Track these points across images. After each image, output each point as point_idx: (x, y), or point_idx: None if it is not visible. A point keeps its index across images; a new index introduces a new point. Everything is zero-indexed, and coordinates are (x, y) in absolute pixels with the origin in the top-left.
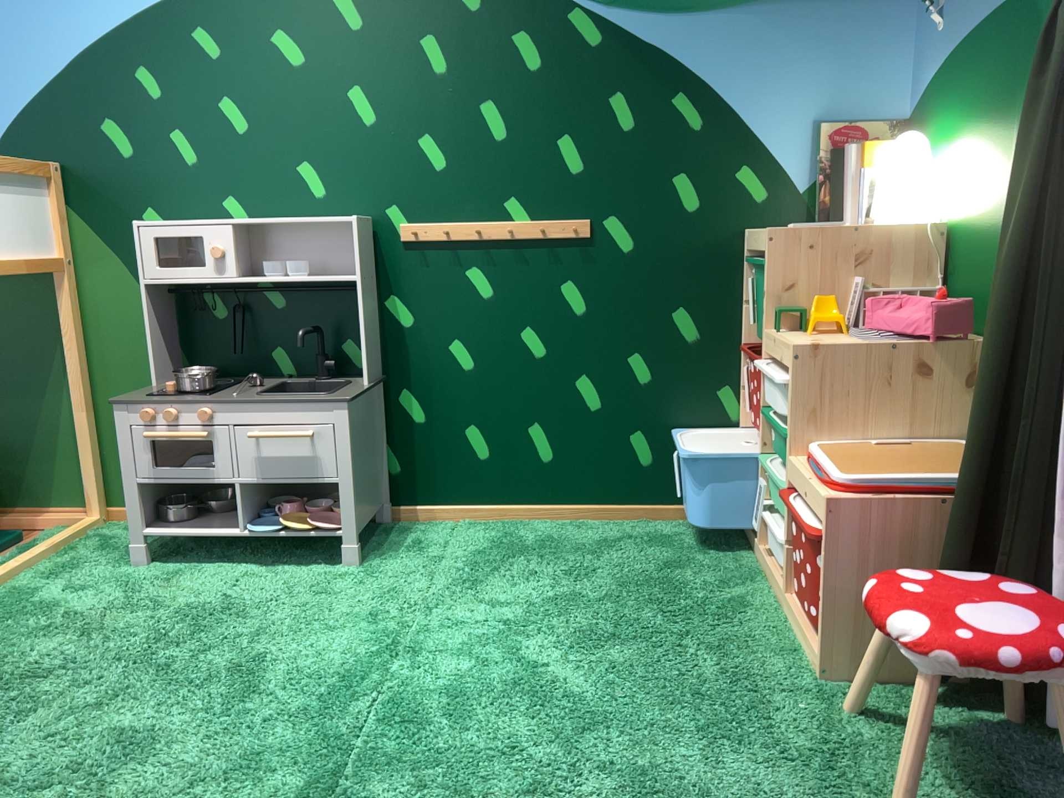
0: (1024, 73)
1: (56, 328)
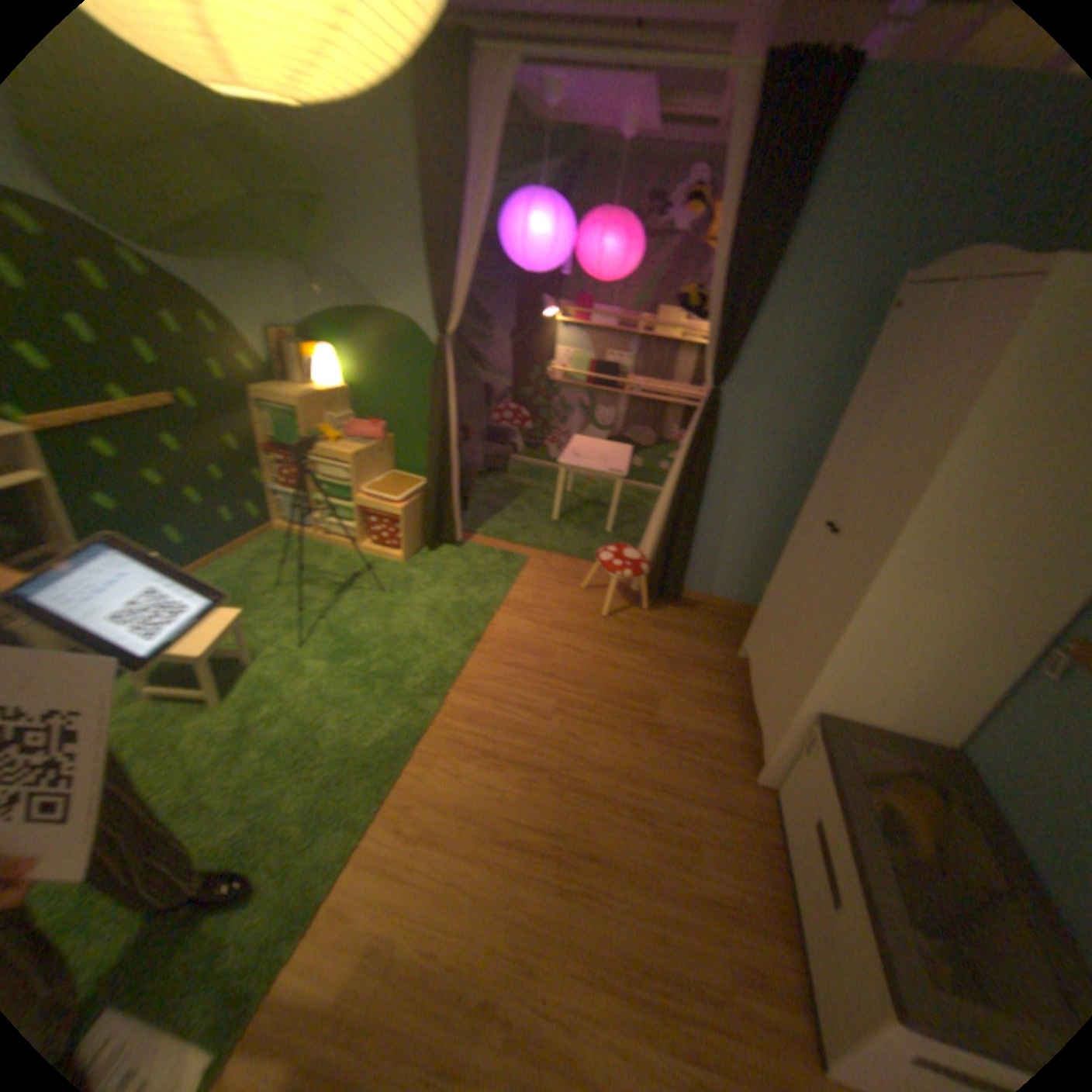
0: (389, 343)
1: None
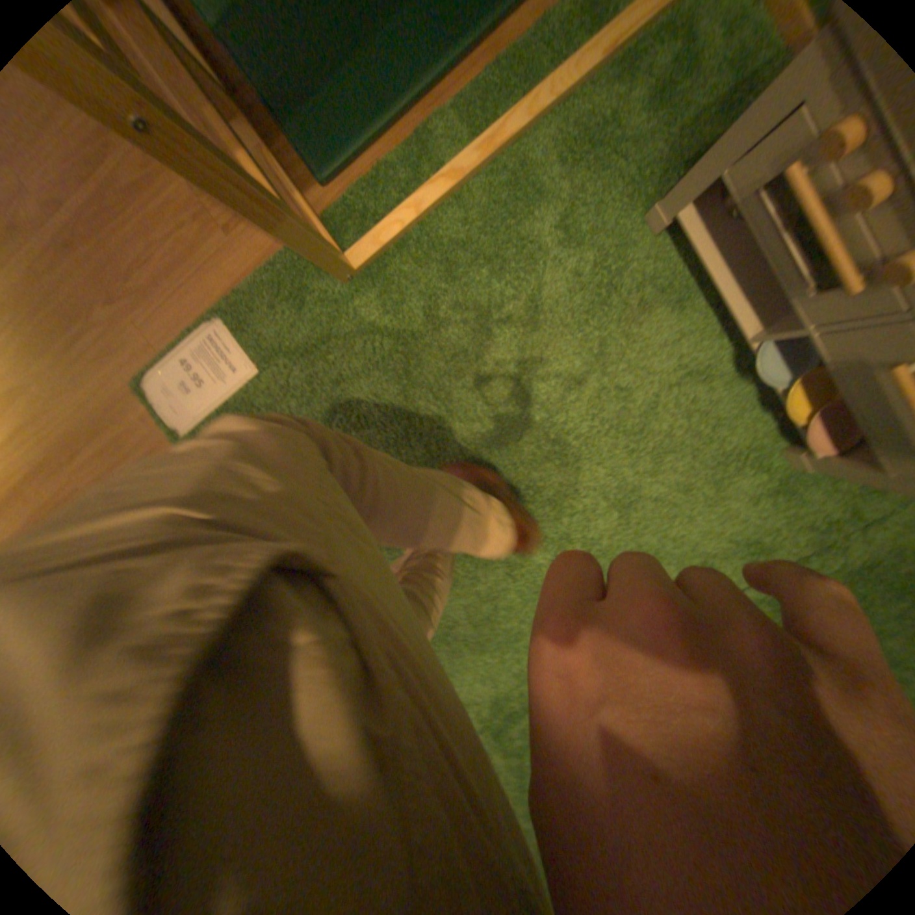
0: None
1: None
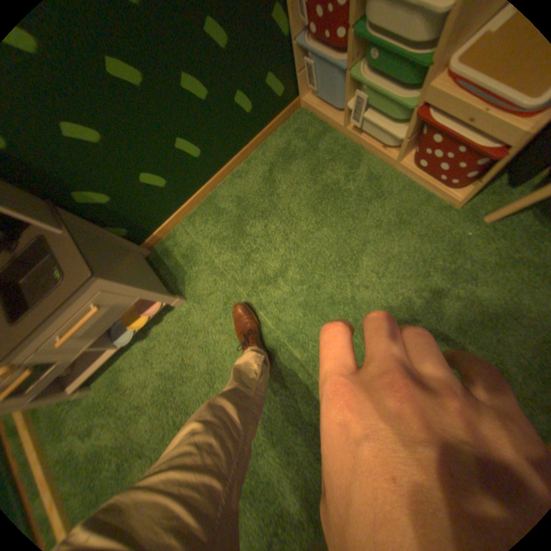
0: None
1: None
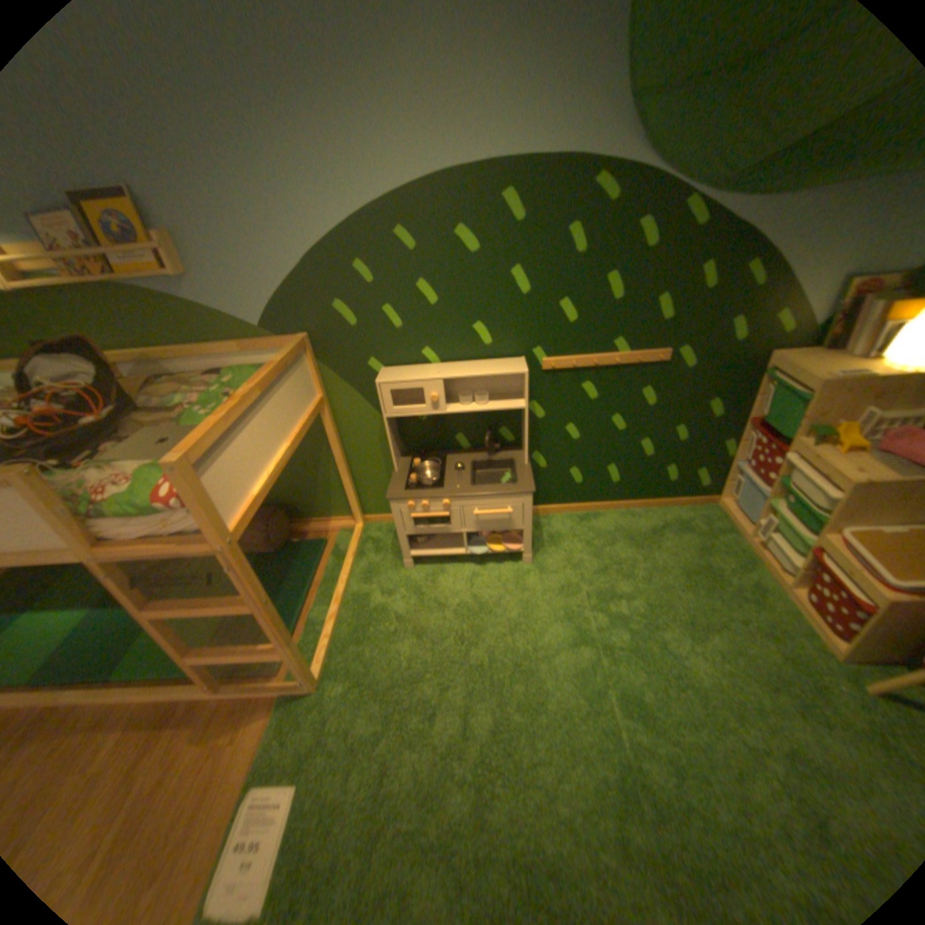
0: None
1: (319, 431)
